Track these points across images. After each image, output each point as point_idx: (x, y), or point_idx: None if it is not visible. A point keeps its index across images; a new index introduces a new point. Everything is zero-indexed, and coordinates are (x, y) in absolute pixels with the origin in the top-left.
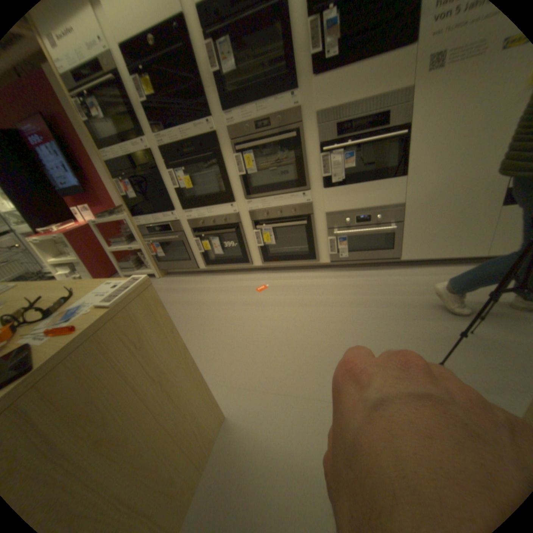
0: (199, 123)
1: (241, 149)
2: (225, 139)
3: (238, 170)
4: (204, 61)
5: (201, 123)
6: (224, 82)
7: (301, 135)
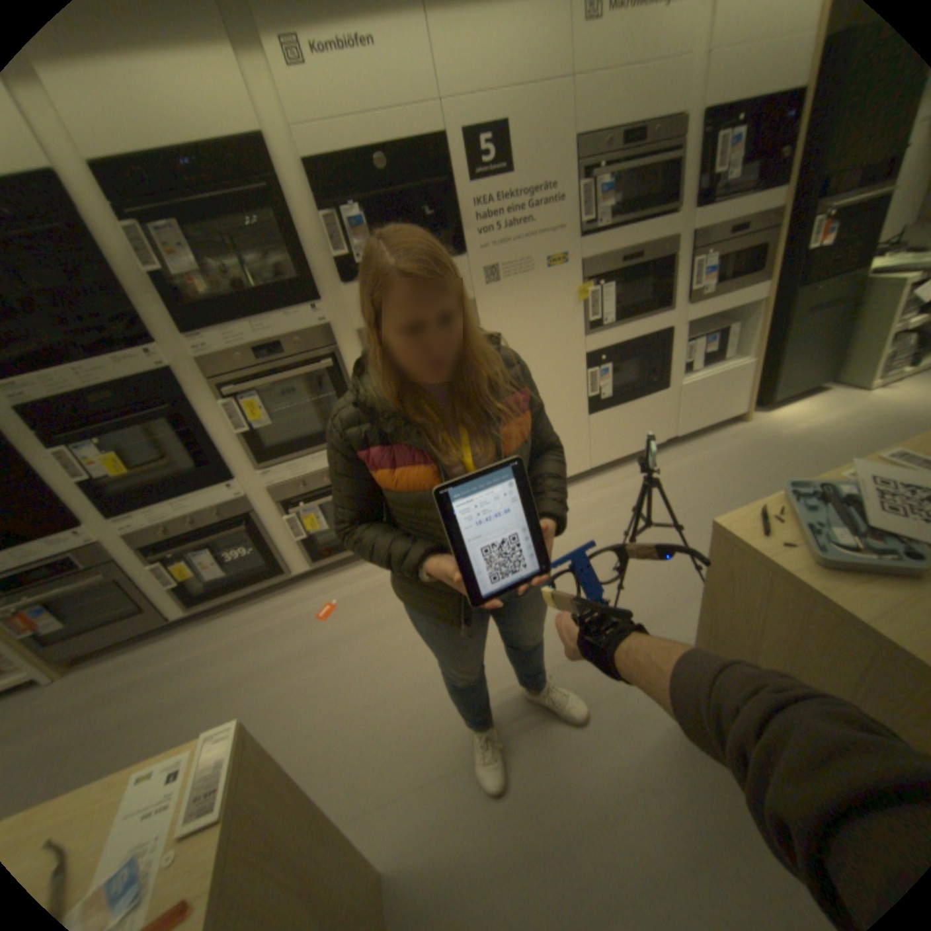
0: (128, 362)
1: (234, 397)
2: (194, 382)
3: (232, 430)
4: (124, 259)
5: (135, 360)
6: (178, 293)
7: (341, 367)
